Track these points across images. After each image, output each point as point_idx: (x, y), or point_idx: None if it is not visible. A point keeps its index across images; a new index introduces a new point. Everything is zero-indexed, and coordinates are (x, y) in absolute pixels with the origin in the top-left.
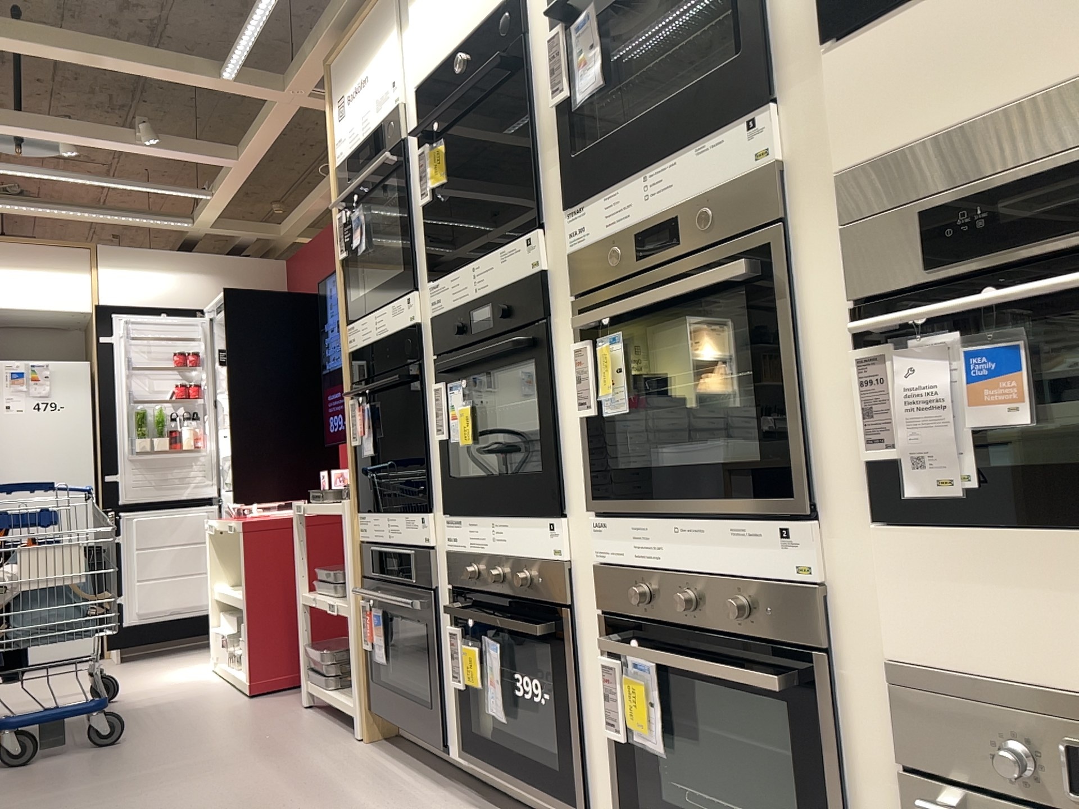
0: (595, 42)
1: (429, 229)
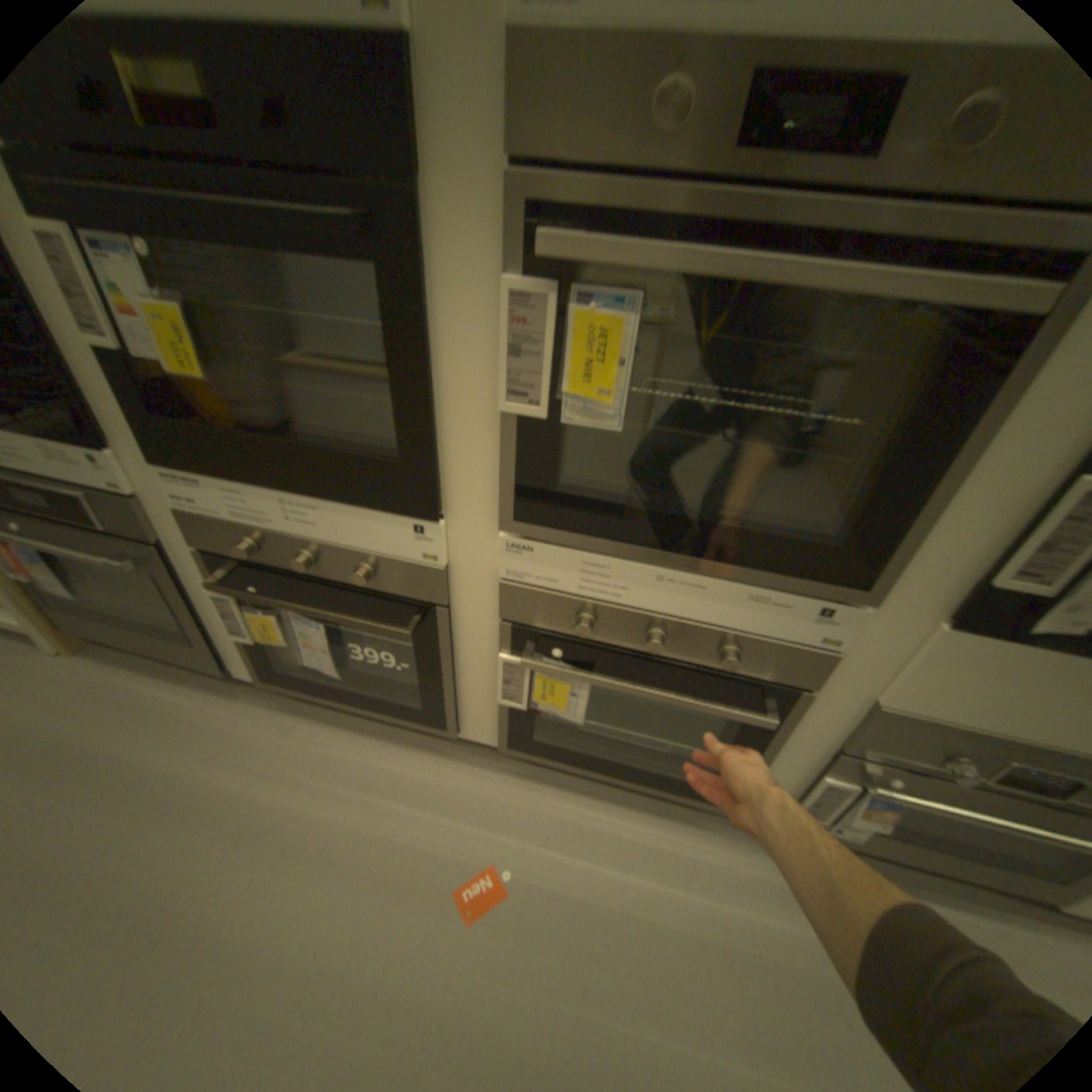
0: None
1: None
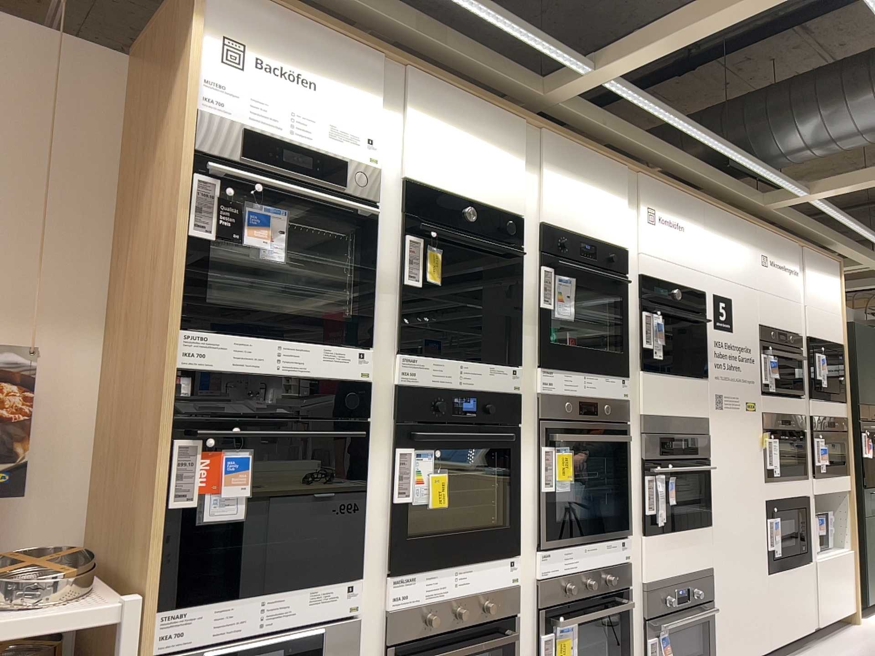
0: (569, 297)
1: (404, 306)
